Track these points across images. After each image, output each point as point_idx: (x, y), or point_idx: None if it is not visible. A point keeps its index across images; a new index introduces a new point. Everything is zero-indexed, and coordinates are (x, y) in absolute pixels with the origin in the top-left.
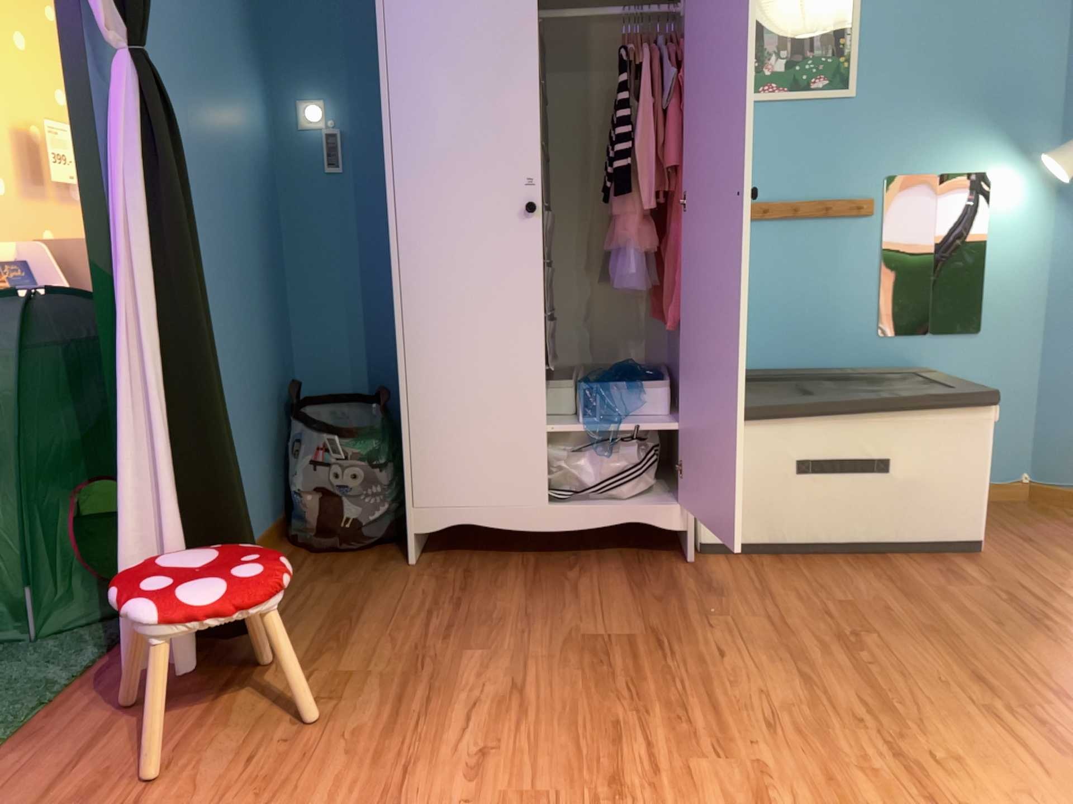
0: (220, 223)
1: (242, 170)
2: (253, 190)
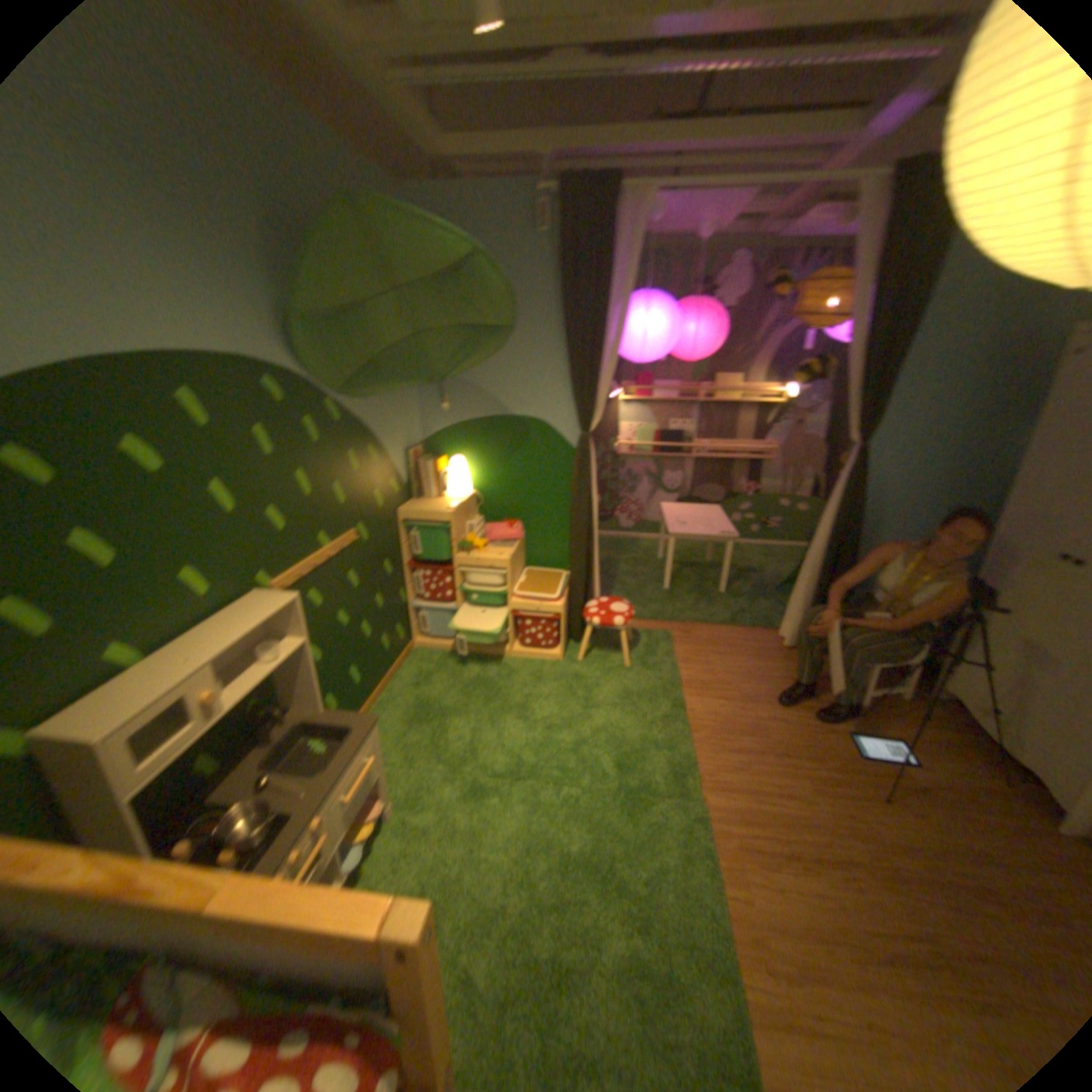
0: (939, 503)
1: (983, 478)
2: (995, 487)
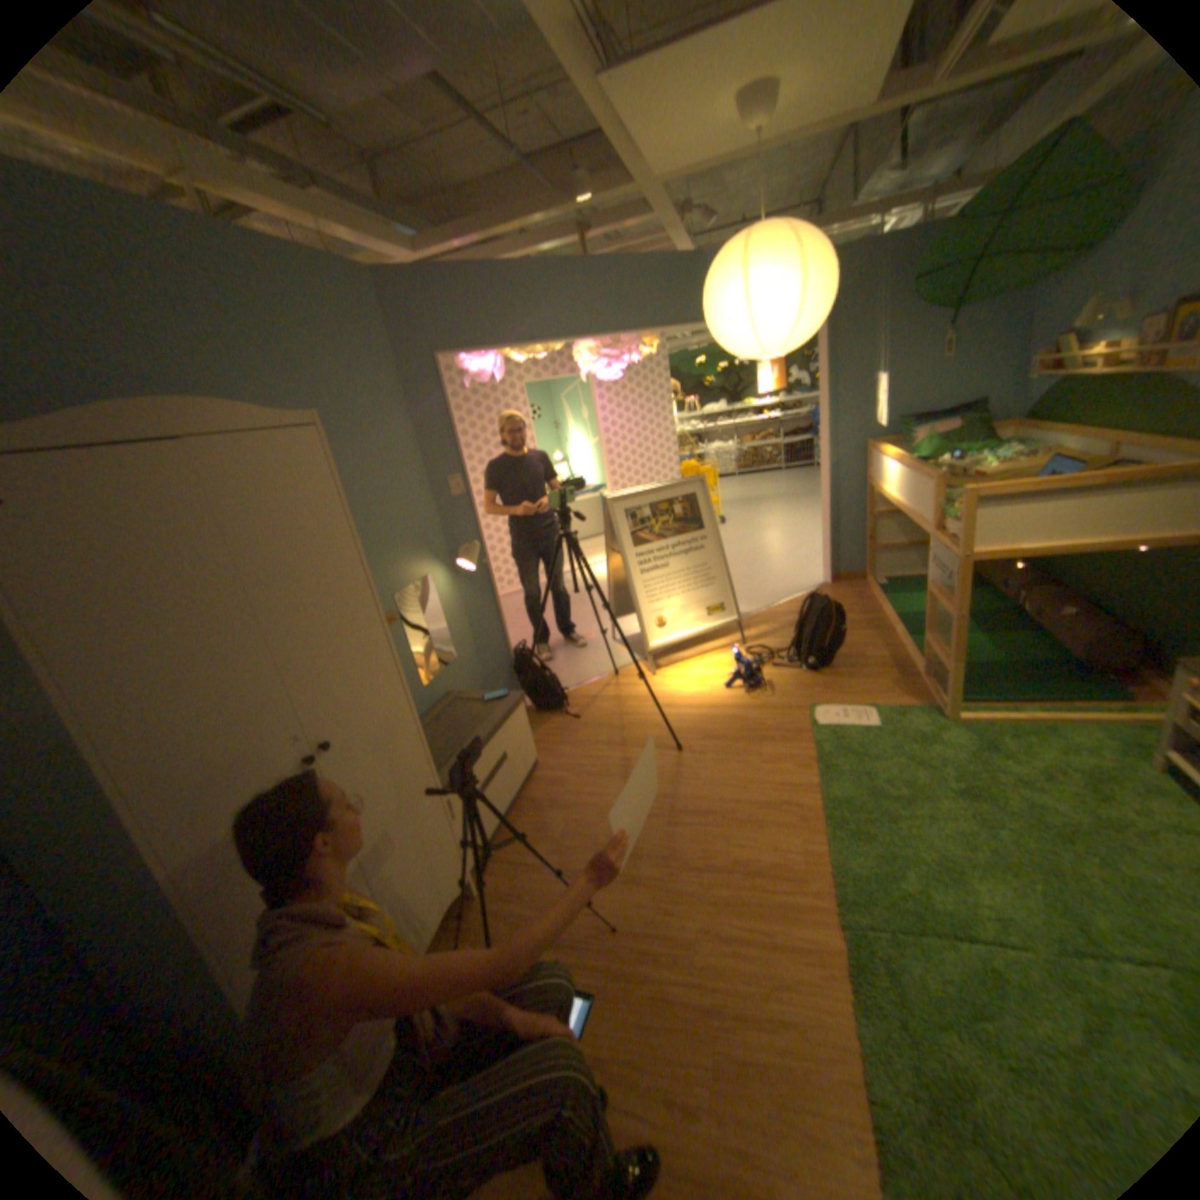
0: None
1: None
2: None
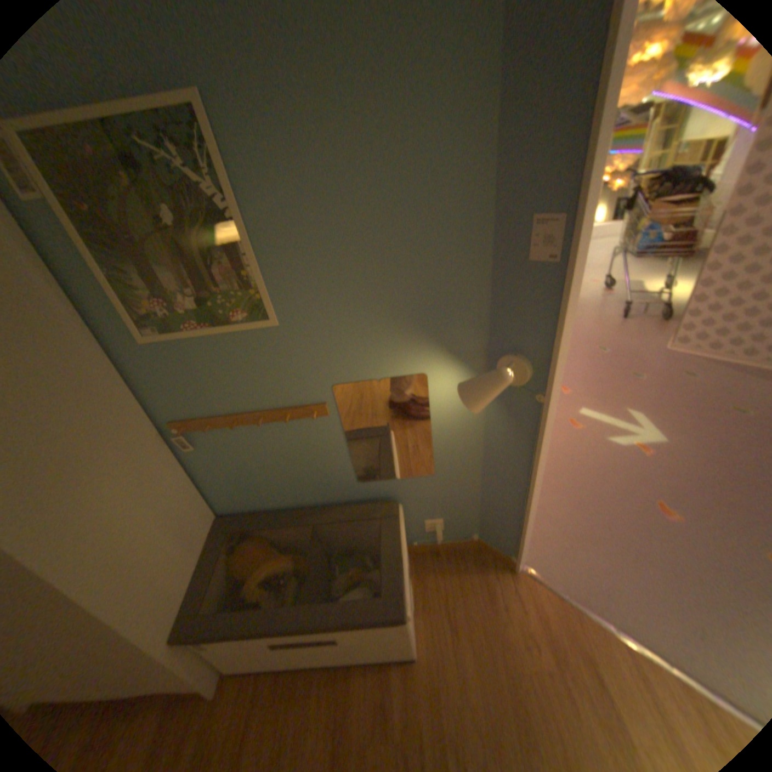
0: None
1: None
2: None
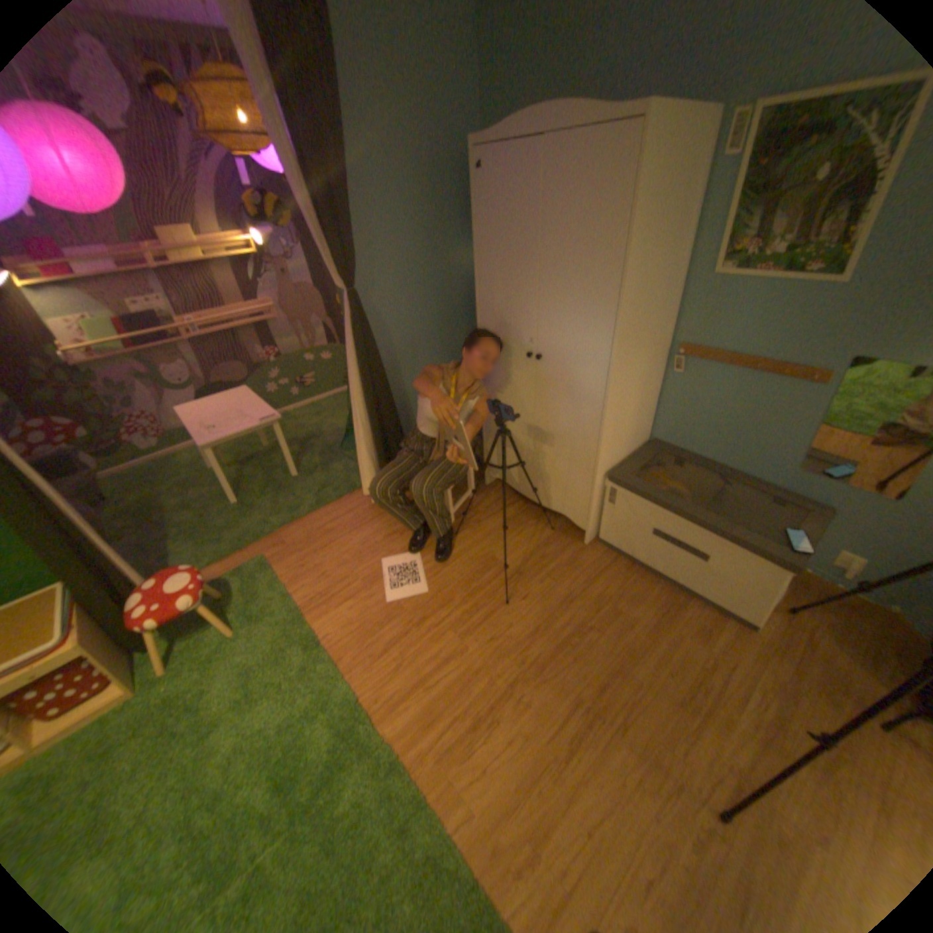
0: (430, 328)
1: (450, 297)
2: (459, 303)
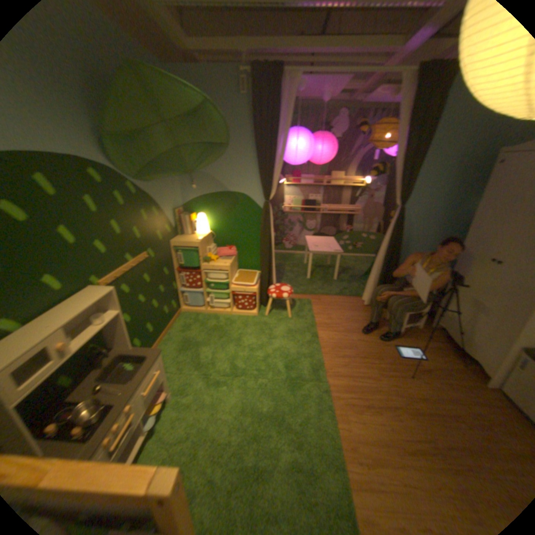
0: (436, 235)
1: (456, 223)
2: (461, 227)
